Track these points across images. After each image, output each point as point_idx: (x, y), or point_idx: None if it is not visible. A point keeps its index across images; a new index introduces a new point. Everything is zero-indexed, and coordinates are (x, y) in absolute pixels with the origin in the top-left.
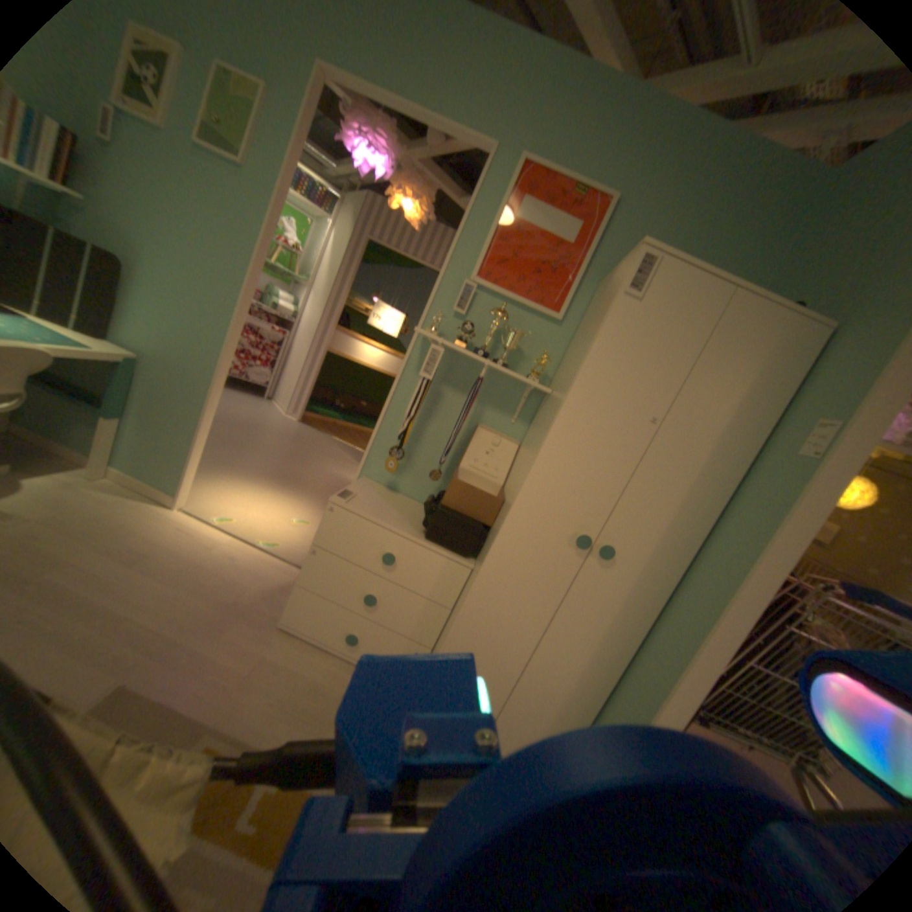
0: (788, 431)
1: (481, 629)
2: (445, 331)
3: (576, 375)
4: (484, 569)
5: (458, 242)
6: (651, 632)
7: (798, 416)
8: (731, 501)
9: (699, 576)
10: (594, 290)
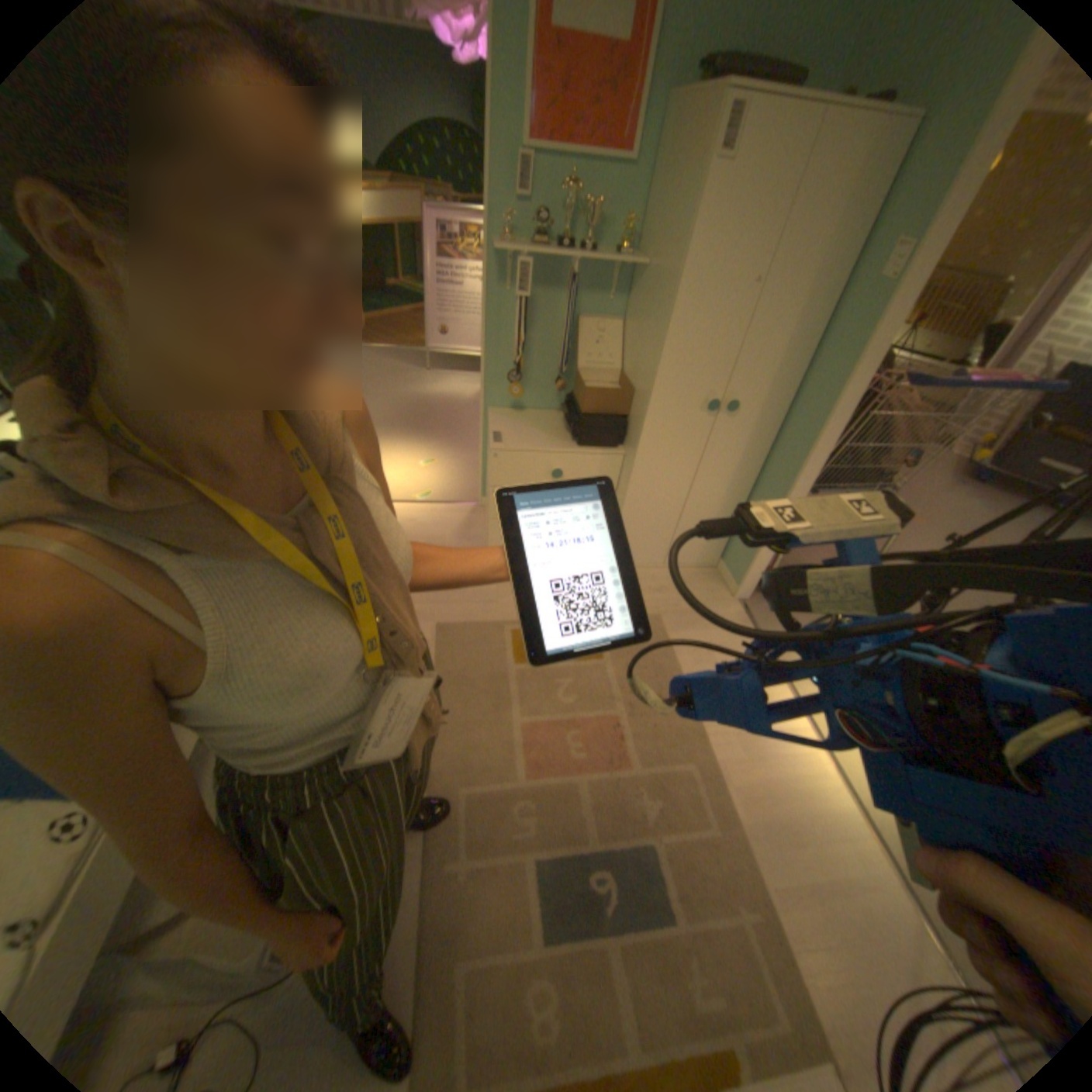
0: (875, 246)
1: (646, 493)
2: (513, 221)
3: (682, 259)
4: (638, 453)
5: (491, 92)
6: (771, 447)
7: (883, 228)
8: (828, 324)
9: (804, 395)
10: (665, 99)
